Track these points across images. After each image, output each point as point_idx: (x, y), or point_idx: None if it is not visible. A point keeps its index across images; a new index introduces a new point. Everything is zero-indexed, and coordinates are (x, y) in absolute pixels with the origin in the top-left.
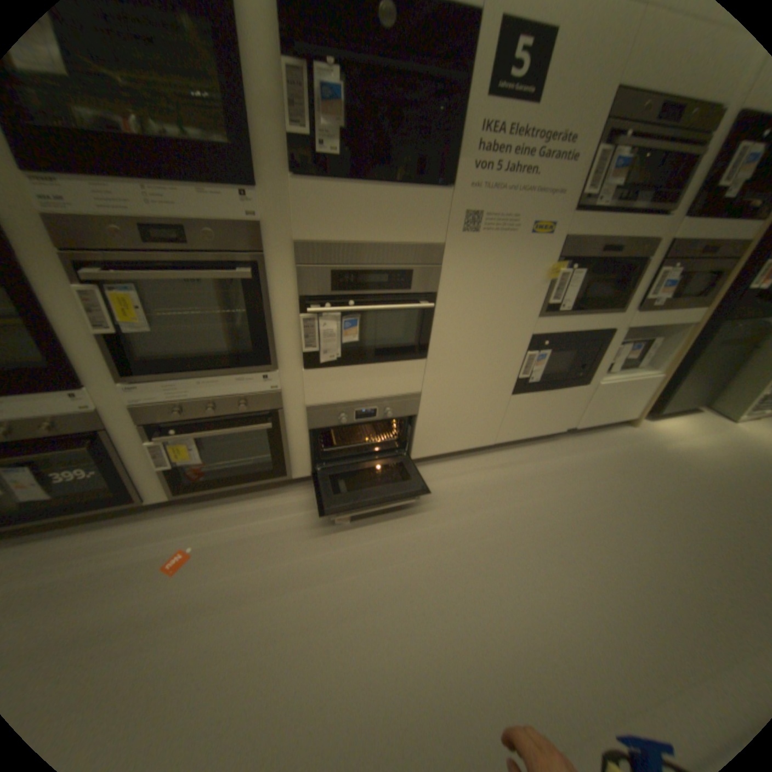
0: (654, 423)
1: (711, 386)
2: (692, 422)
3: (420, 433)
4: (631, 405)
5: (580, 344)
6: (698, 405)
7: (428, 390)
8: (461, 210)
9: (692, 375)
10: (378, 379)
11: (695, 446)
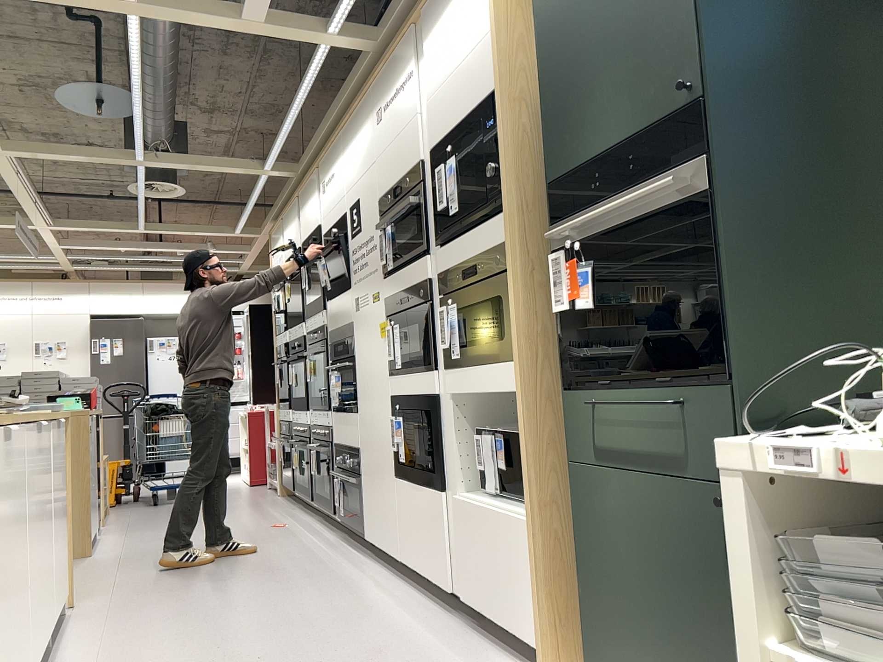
0: None
1: (698, 653)
2: None
3: (364, 502)
4: (511, 586)
5: (418, 415)
6: None
7: (361, 448)
8: (353, 299)
9: (592, 553)
10: (347, 429)
11: None
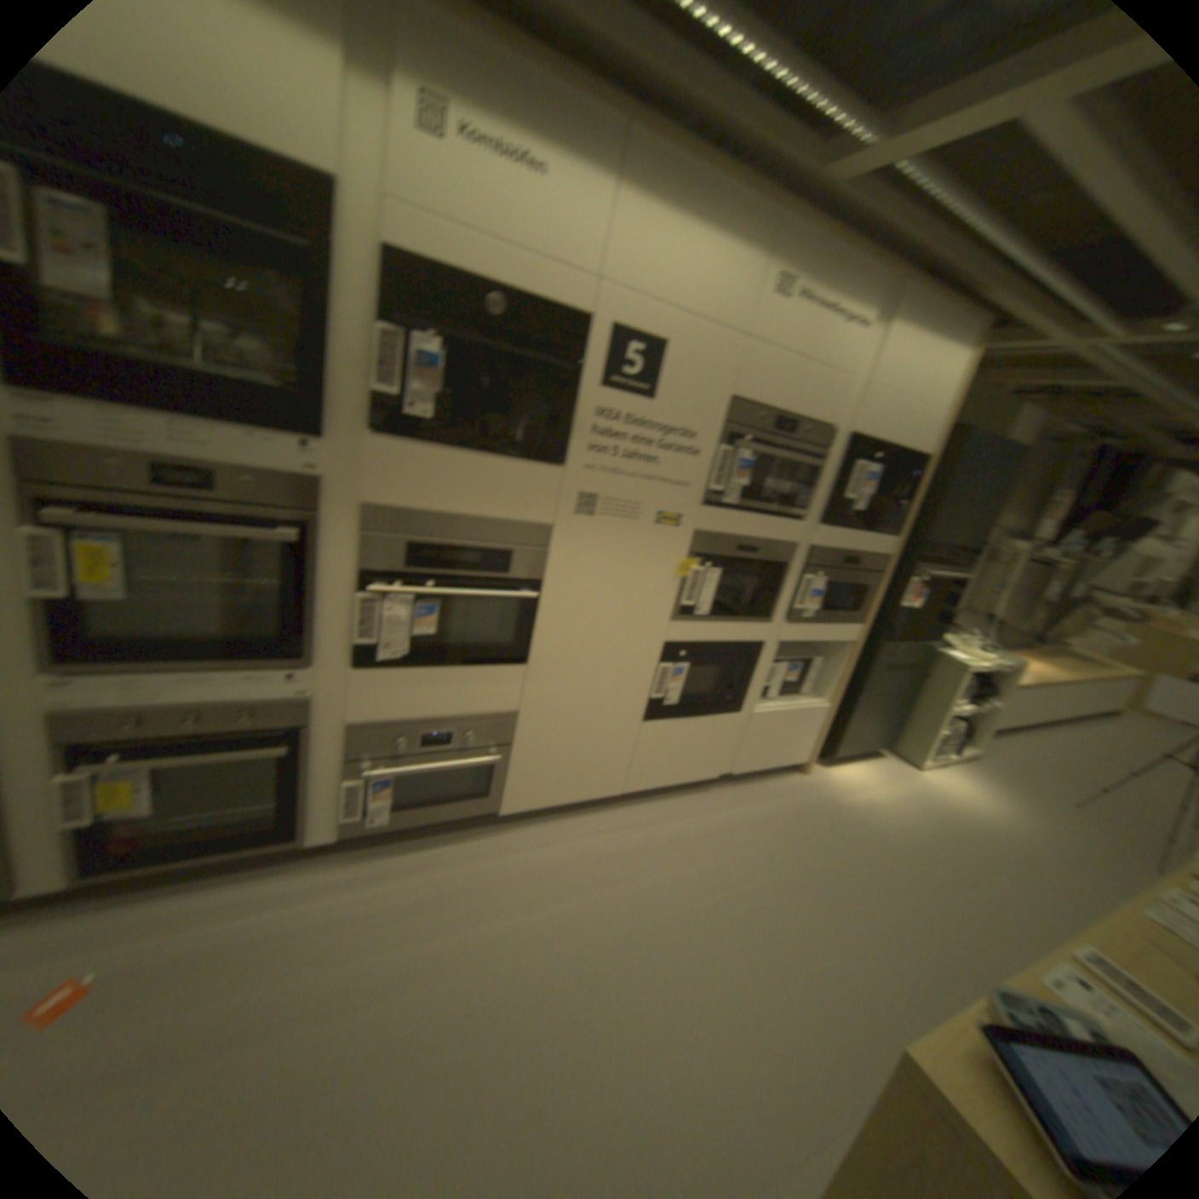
0: (830, 770)
1: (887, 723)
2: (873, 770)
3: (517, 772)
4: (797, 743)
5: (725, 658)
6: (878, 748)
7: (531, 708)
8: (575, 491)
9: (863, 707)
10: (461, 689)
11: (876, 800)
